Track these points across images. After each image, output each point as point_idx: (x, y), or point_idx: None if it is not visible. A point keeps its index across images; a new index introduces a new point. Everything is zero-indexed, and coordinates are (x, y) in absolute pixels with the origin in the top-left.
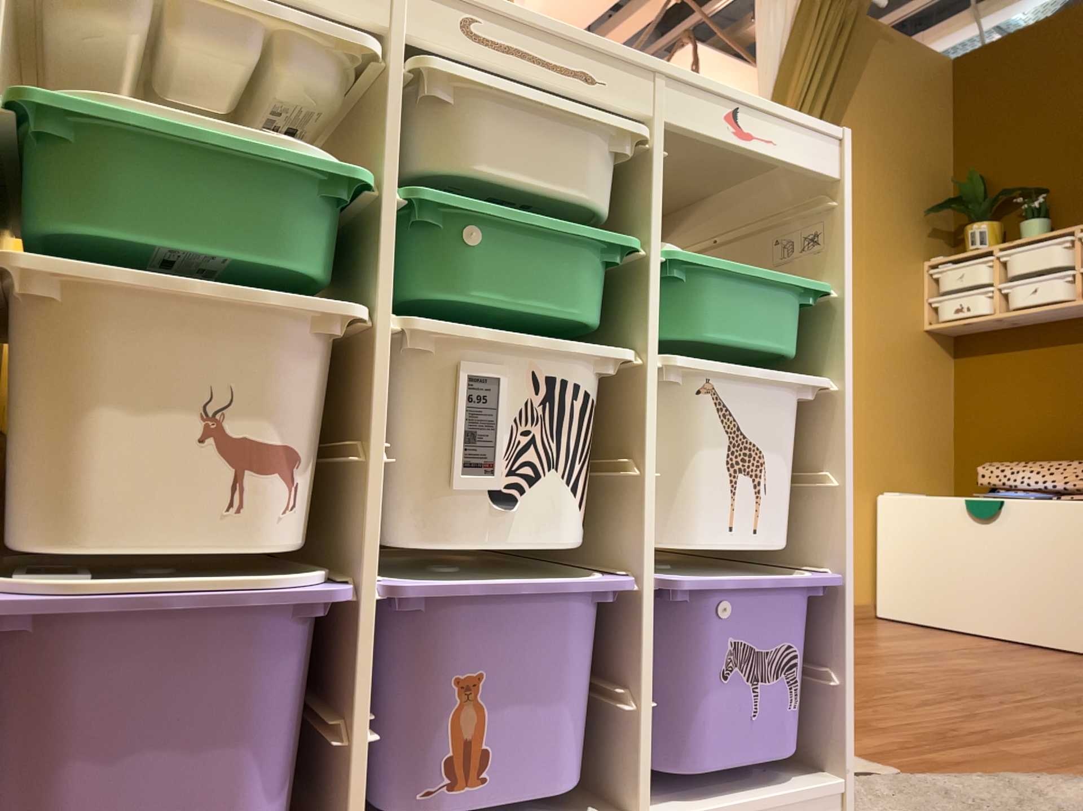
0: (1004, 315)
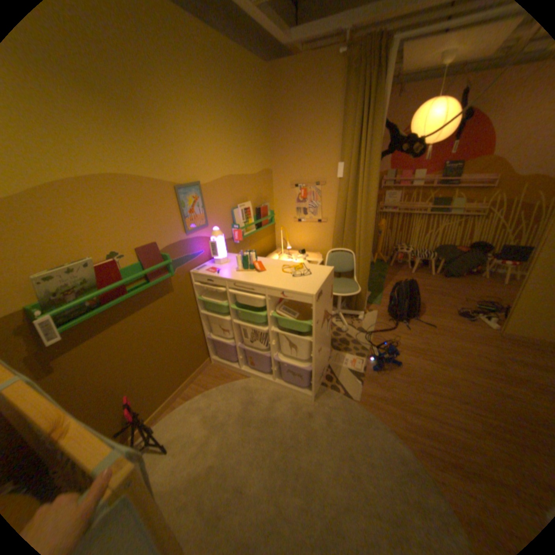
0: None
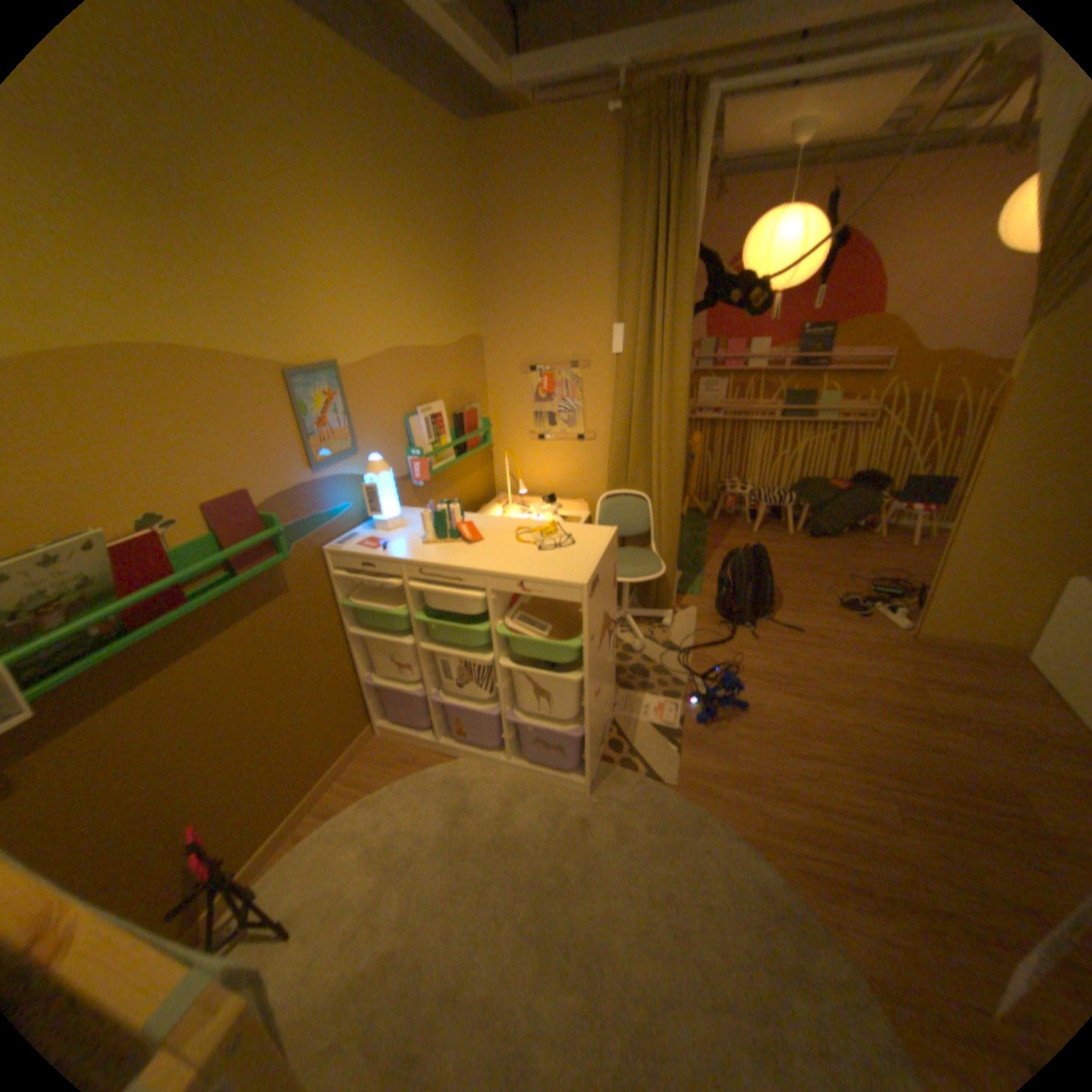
0: None
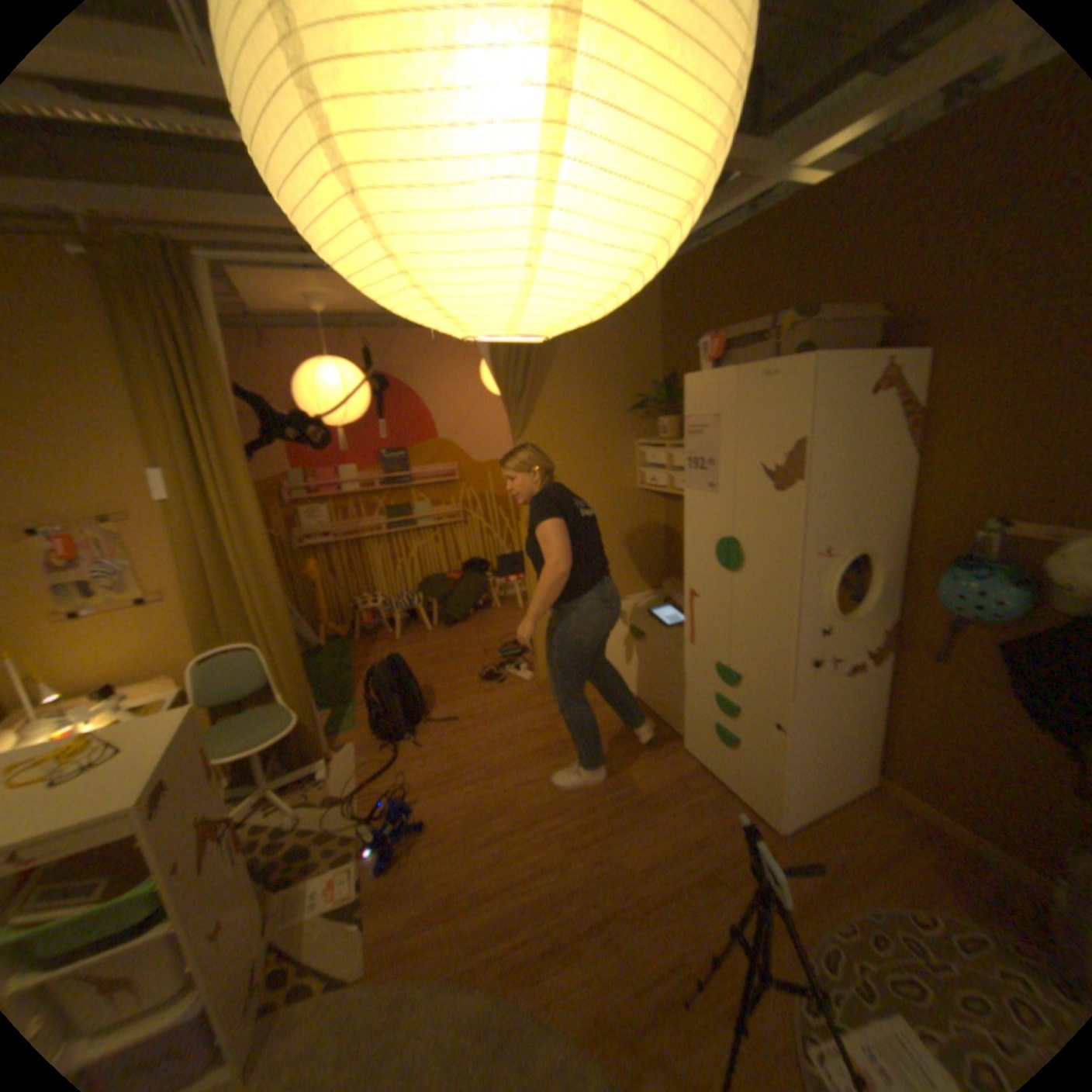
0: (675, 493)
